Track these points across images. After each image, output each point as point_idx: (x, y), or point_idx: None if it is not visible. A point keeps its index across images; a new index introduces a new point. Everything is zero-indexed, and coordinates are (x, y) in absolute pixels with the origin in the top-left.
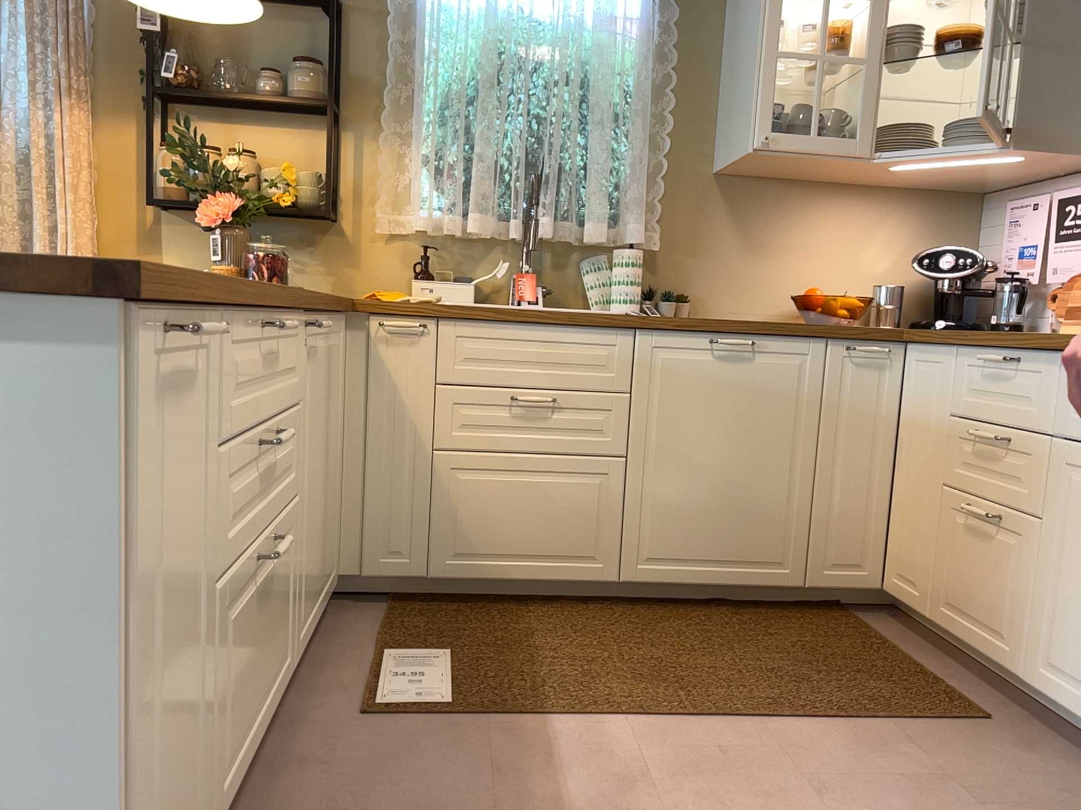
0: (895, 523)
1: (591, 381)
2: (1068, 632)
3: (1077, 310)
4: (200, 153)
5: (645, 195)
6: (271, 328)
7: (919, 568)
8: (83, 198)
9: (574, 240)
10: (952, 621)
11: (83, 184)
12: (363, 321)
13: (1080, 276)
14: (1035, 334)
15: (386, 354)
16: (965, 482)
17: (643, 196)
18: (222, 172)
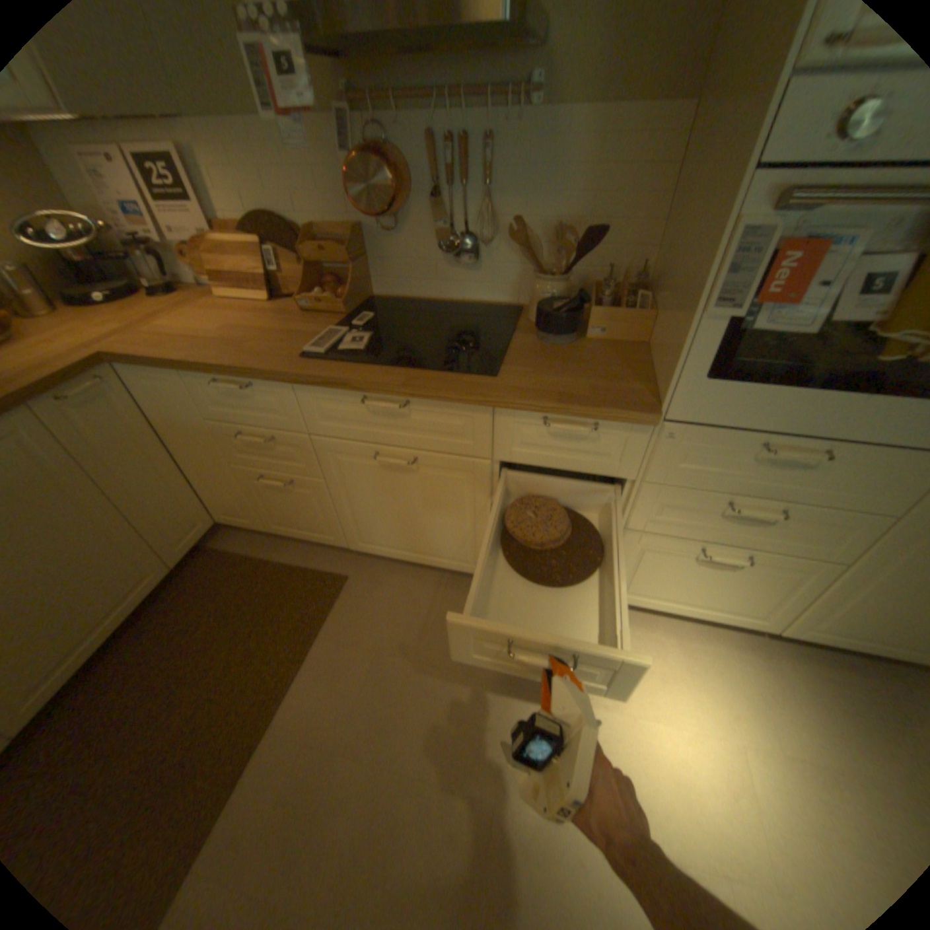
0: (198, 488)
1: None
2: (367, 527)
3: (216, 274)
4: None
5: None
6: None
7: (239, 510)
8: None
9: None
10: (283, 531)
11: None
12: None
13: (198, 239)
14: (252, 361)
15: None
16: (248, 462)
17: None
18: None
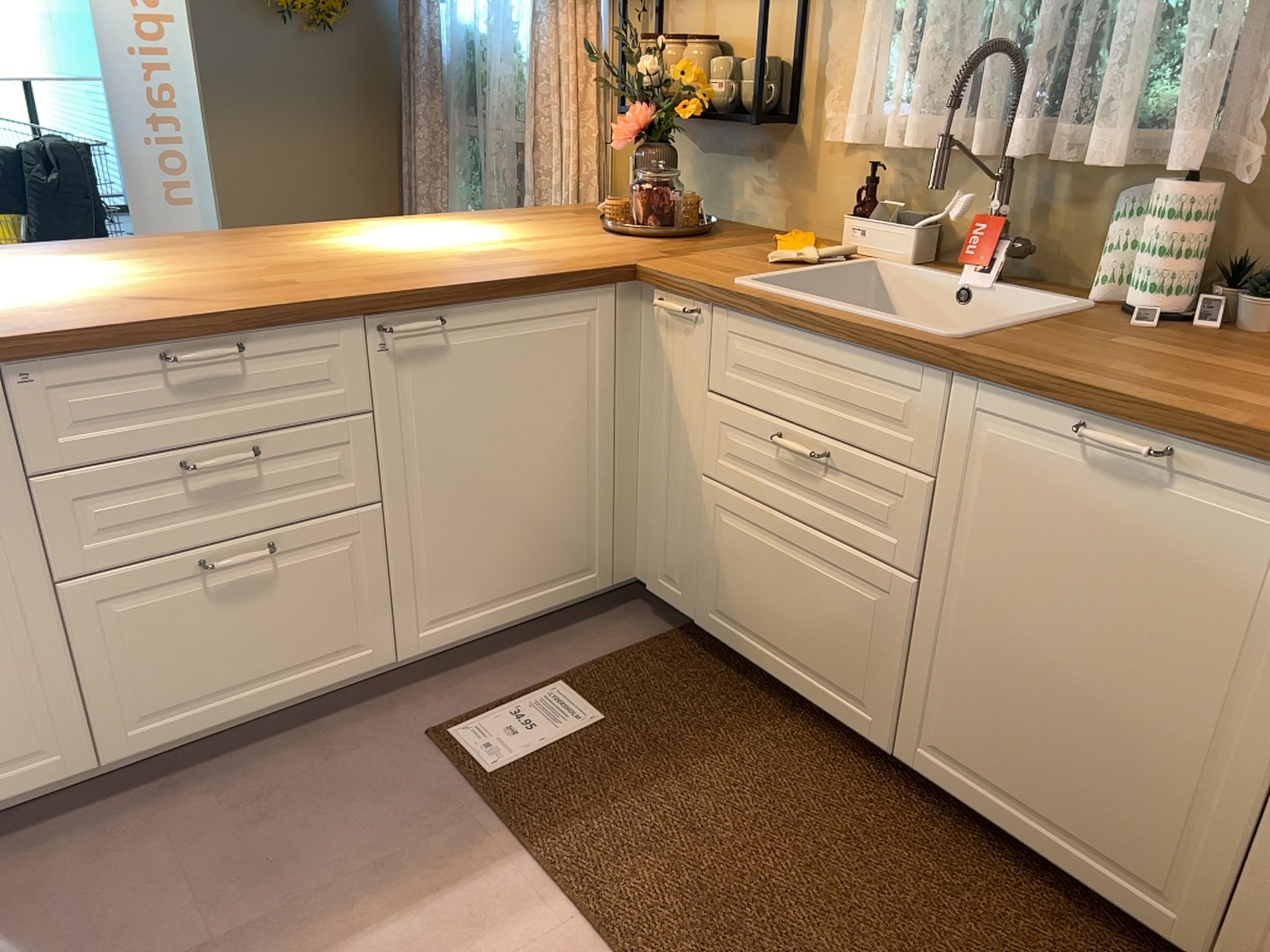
0: None
1: (880, 441)
2: None
3: None
4: (634, 52)
5: (1268, 62)
6: (169, 361)
7: None
8: (584, 106)
9: (1086, 161)
10: None
11: (583, 90)
12: (655, 292)
13: None
14: None
15: (667, 340)
16: None
17: (1260, 64)
18: (636, 79)
